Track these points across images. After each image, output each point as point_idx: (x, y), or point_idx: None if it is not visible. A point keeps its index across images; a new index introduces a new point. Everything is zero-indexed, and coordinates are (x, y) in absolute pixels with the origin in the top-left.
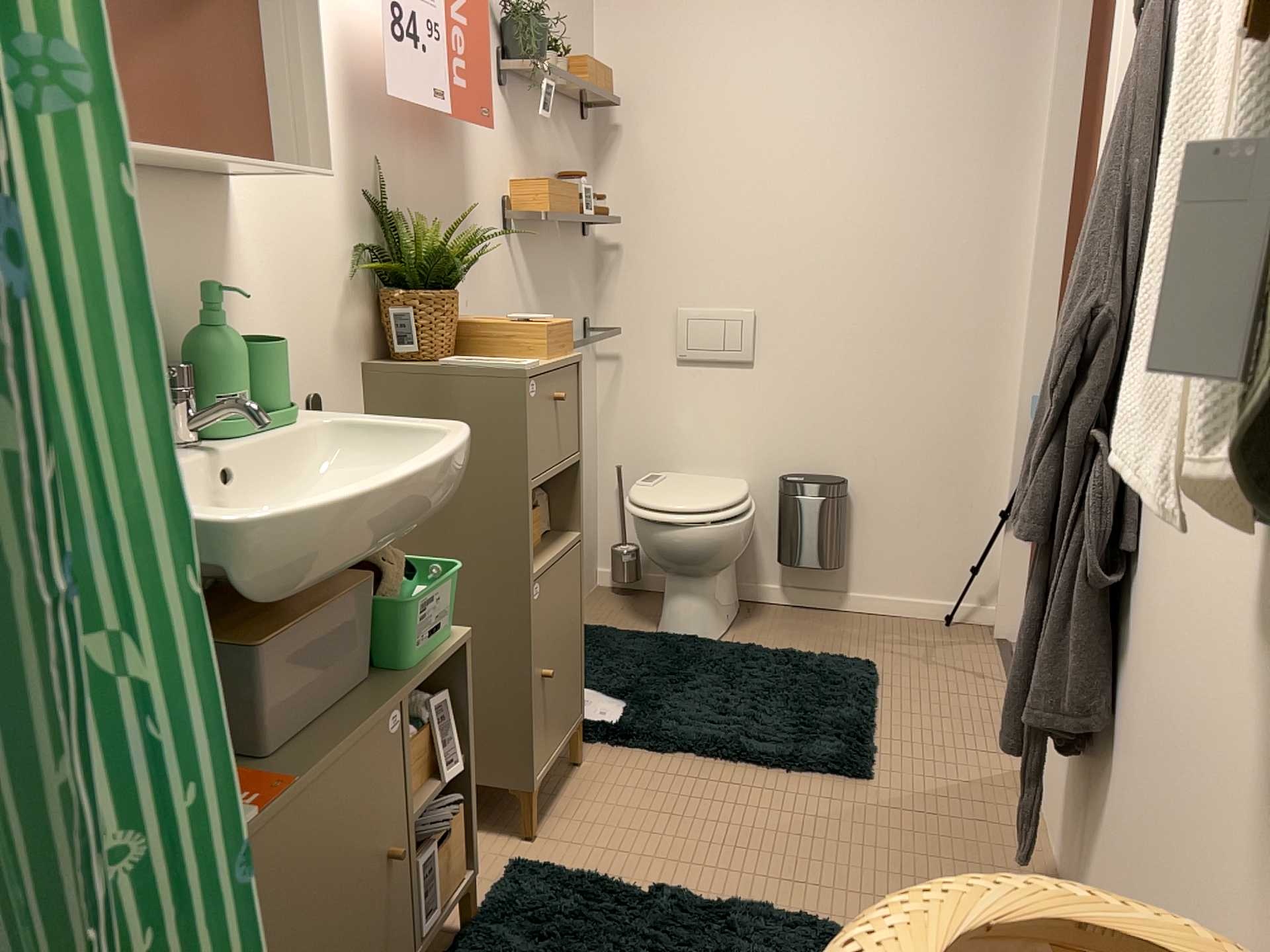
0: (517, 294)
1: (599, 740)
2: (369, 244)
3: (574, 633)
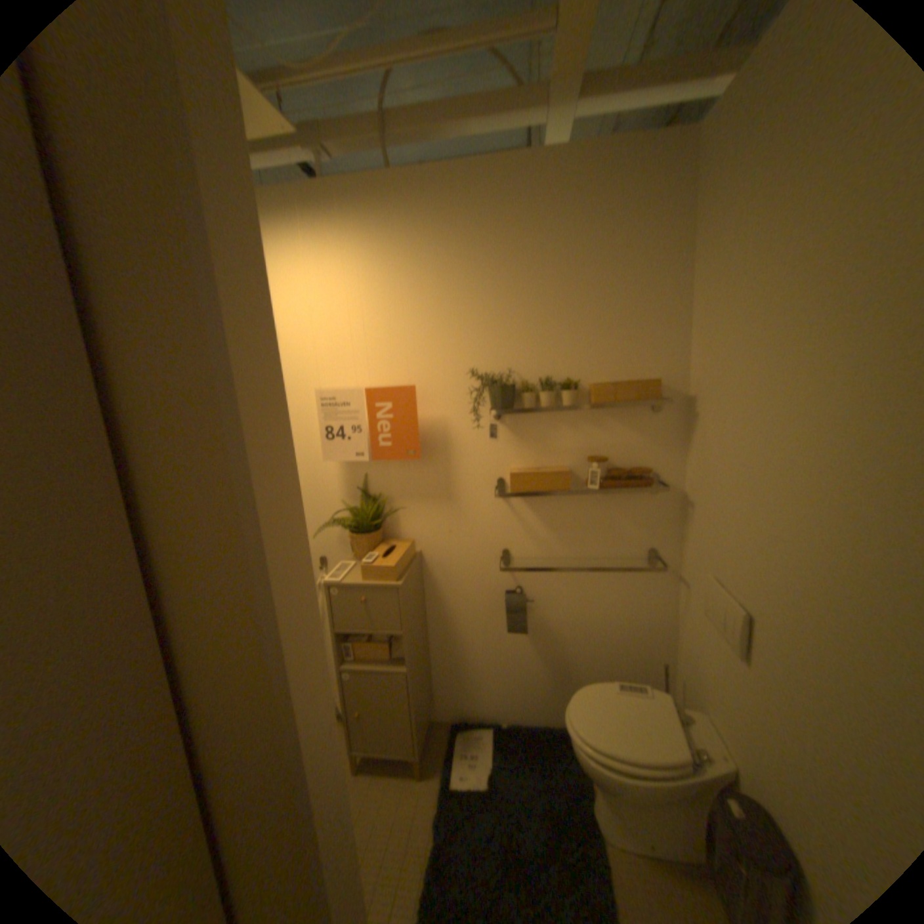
0: (513, 527)
1: (439, 786)
2: (352, 507)
3: (395, 715)
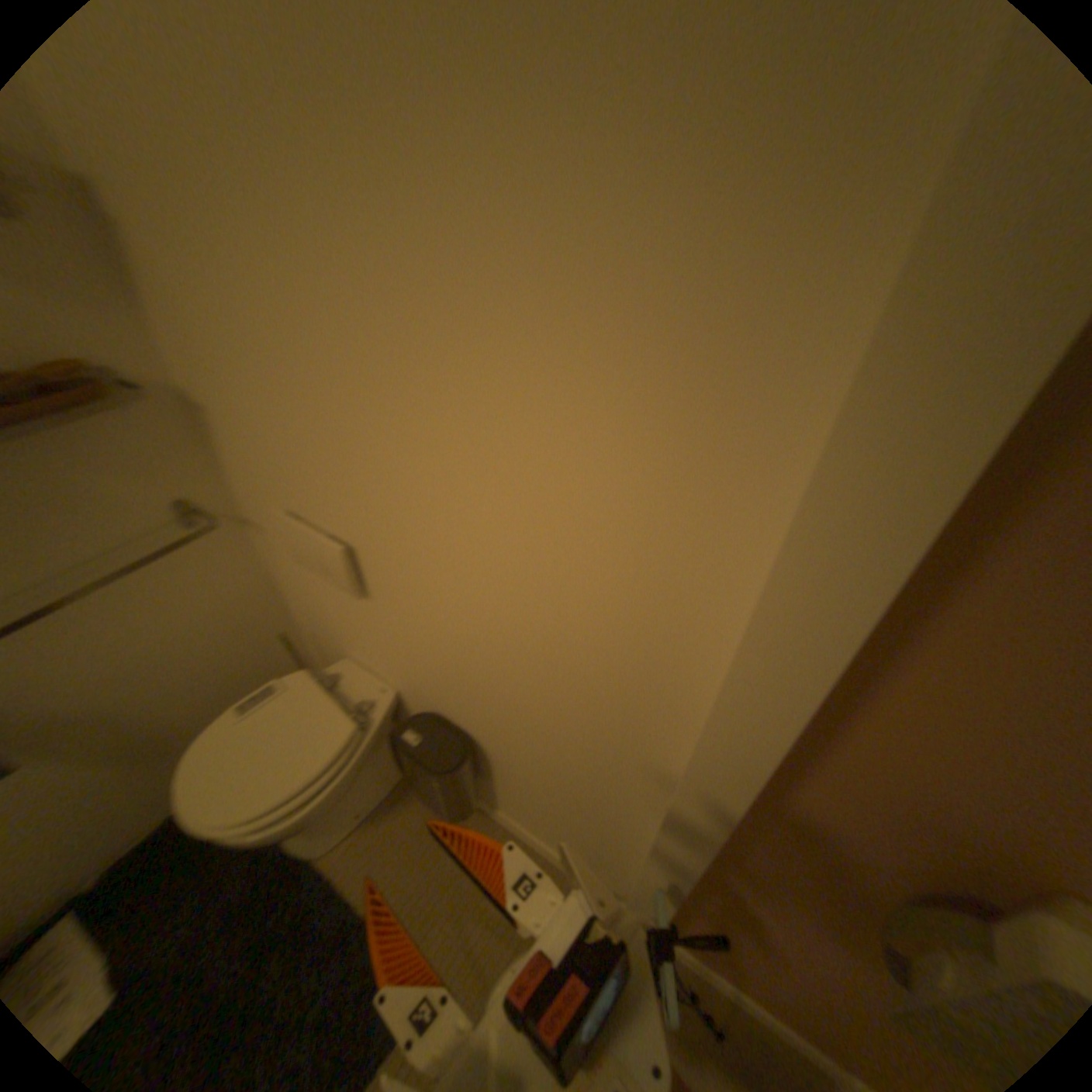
0: None
1: None
2: None
3: None
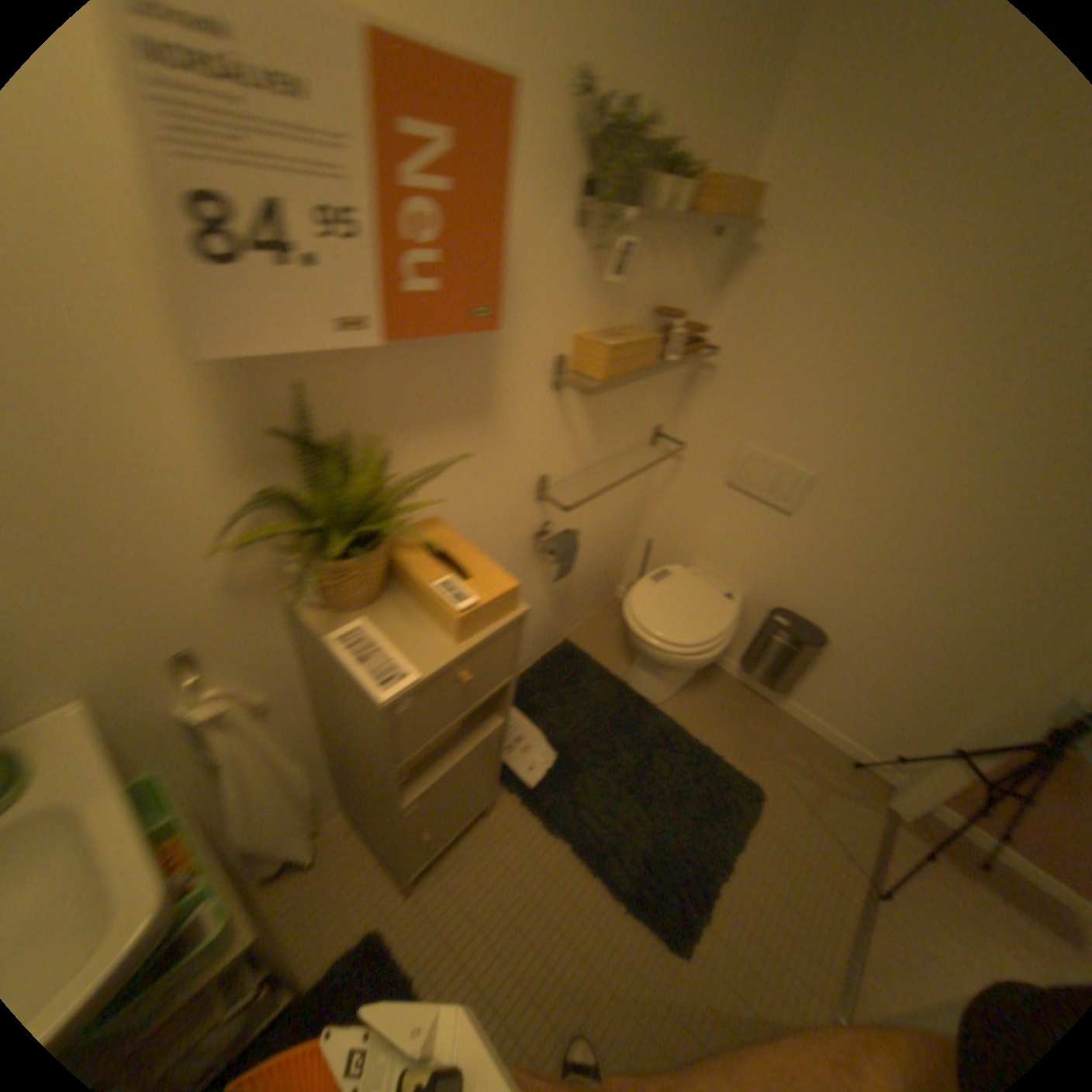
0: (560, 437)
1: (512, 794)
2: (266, 484)
3: (479, 780)
